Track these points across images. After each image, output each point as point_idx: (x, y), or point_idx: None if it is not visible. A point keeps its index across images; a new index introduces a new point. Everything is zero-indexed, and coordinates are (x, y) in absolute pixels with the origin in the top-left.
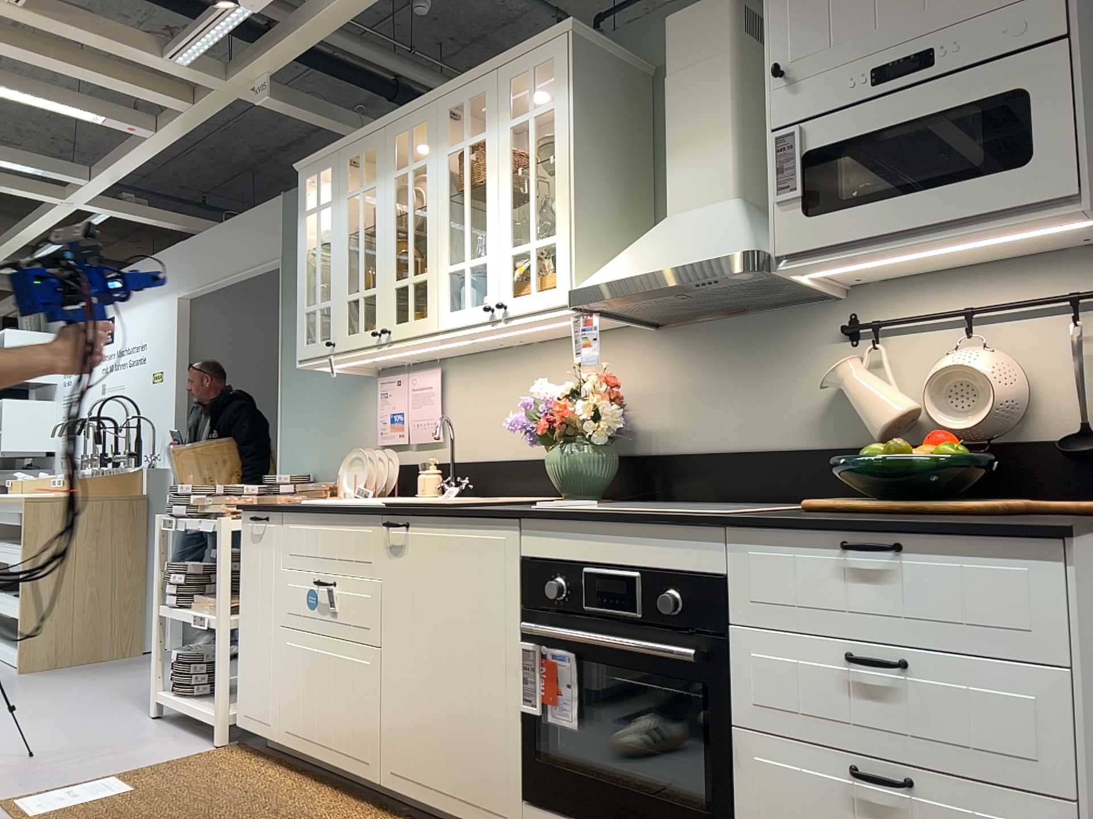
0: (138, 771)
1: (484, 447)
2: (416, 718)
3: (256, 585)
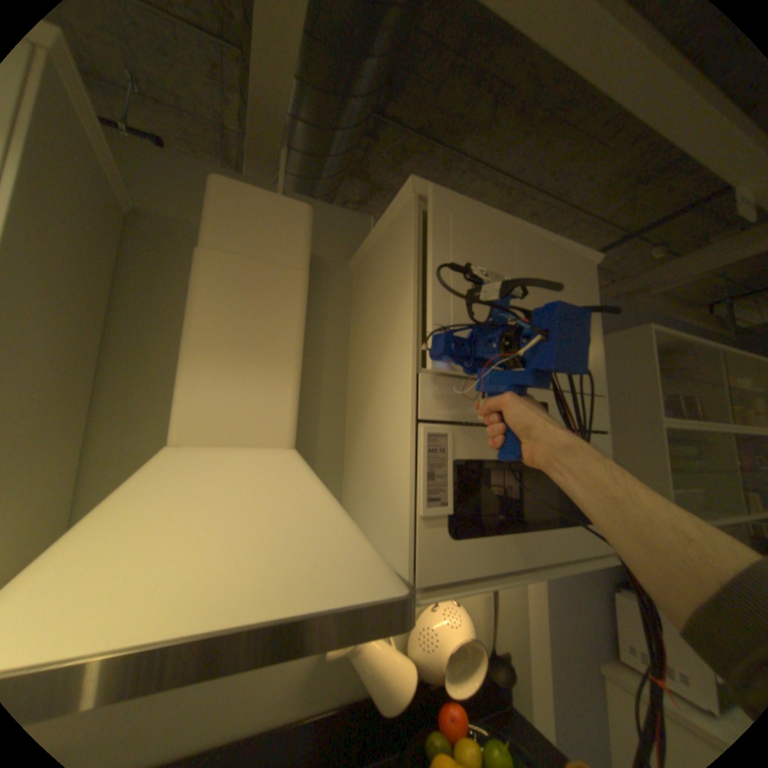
0: None
1: None
2: None
3: None
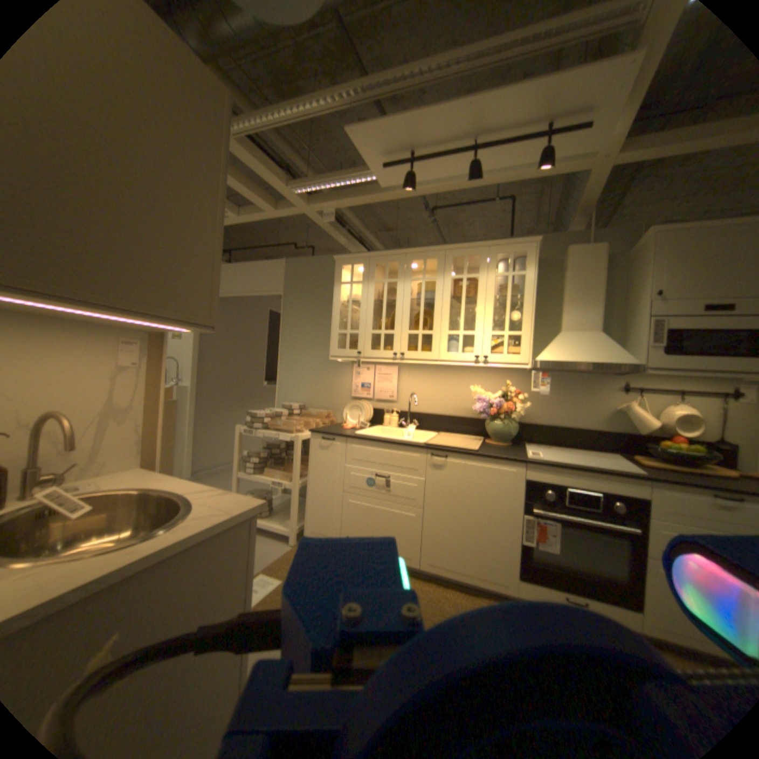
0: (268, 568)
1: (422, 406)
2: (447, 542)
3: (322, 470)
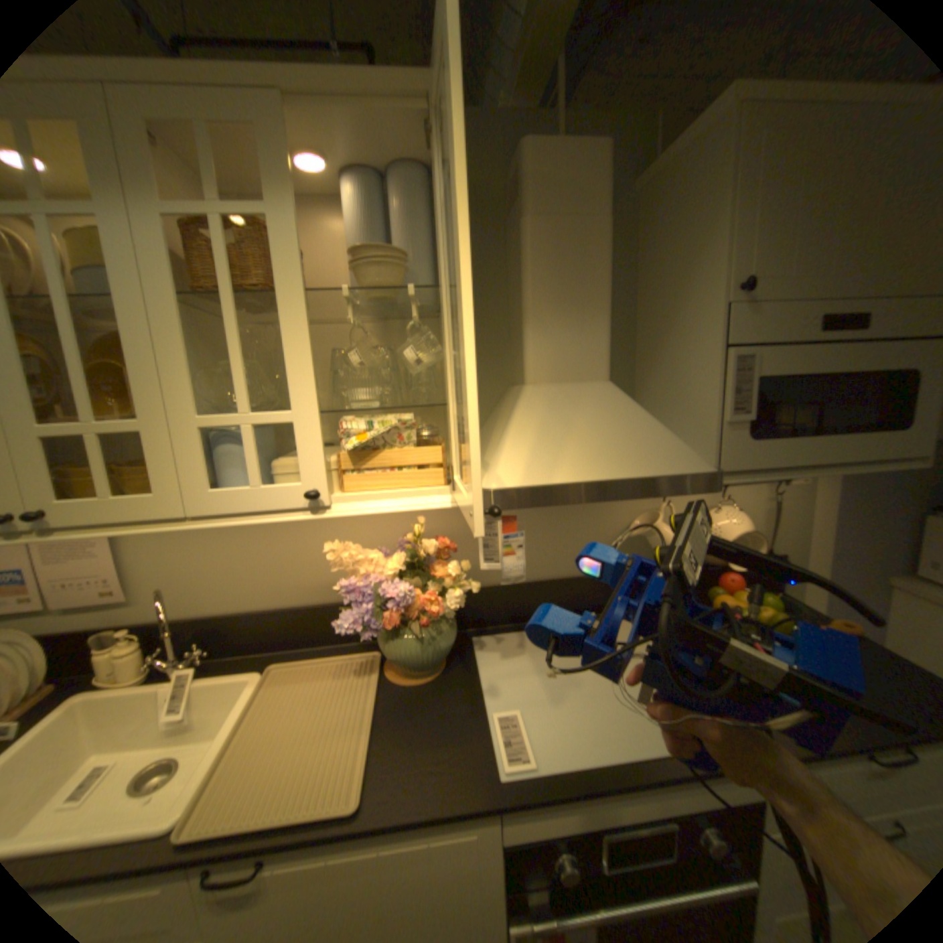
0: None
1: (210, 599)
2: None
3: None
